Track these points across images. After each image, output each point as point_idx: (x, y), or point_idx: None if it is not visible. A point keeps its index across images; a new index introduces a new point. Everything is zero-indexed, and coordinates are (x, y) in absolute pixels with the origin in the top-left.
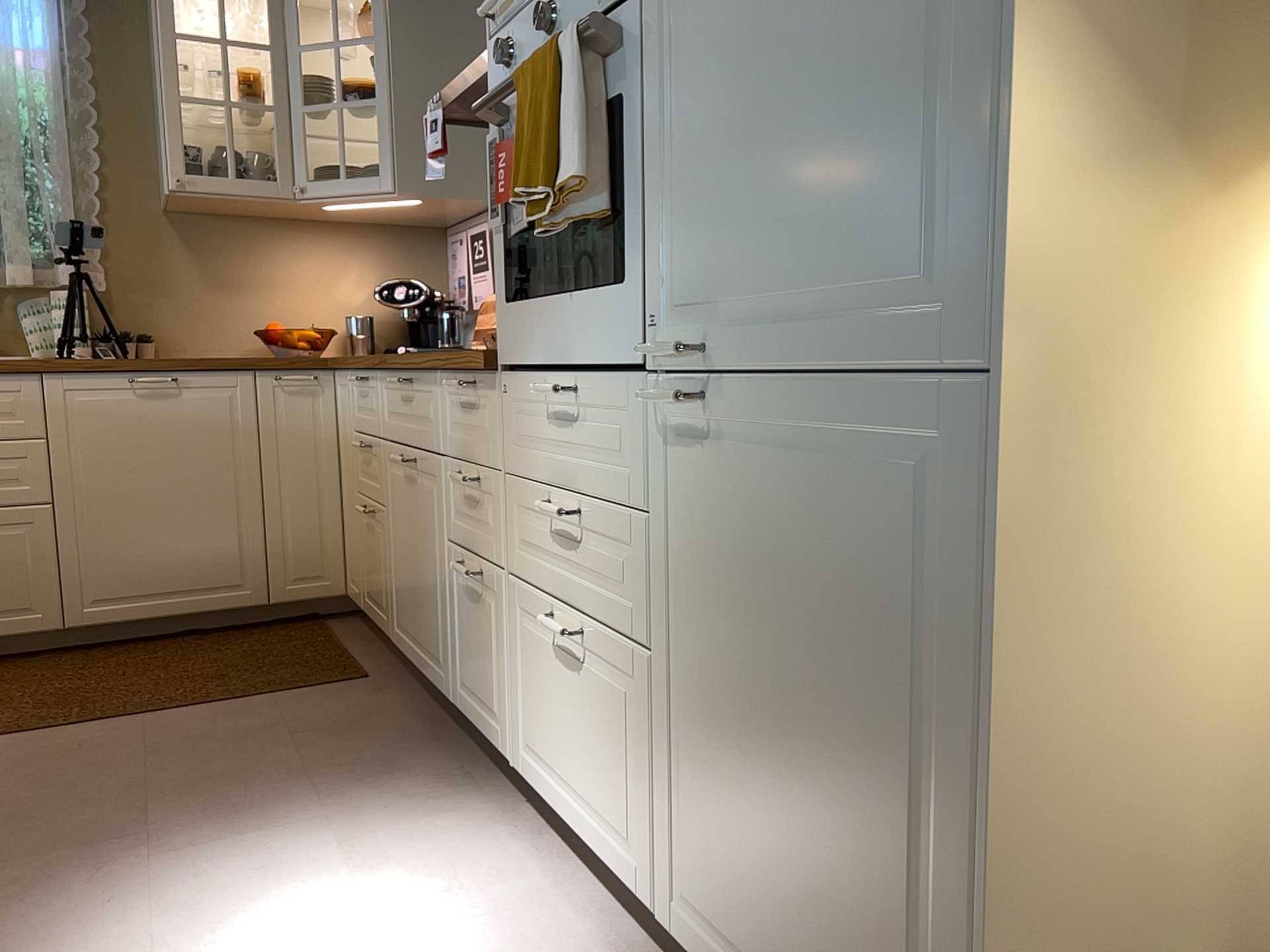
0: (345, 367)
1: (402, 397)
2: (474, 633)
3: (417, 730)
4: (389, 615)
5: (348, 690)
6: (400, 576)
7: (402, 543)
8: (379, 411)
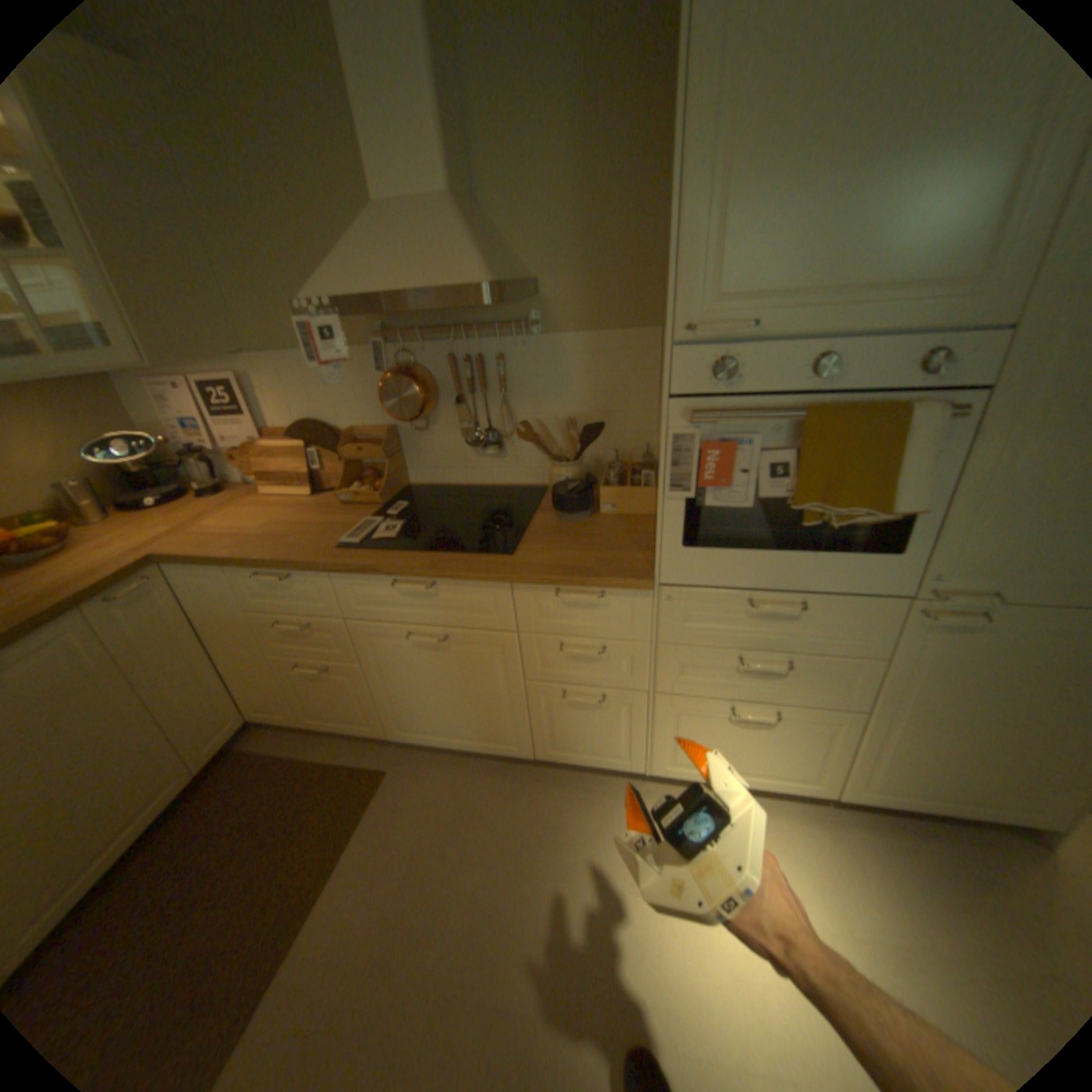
0: (222, 567)
1: (401, 593)
2: (581, 723)
3: (497, 784)
4: (378, 727)
5: (391, 792)
6: (407, 704)
7: (413, 685)
8: (332, 600)
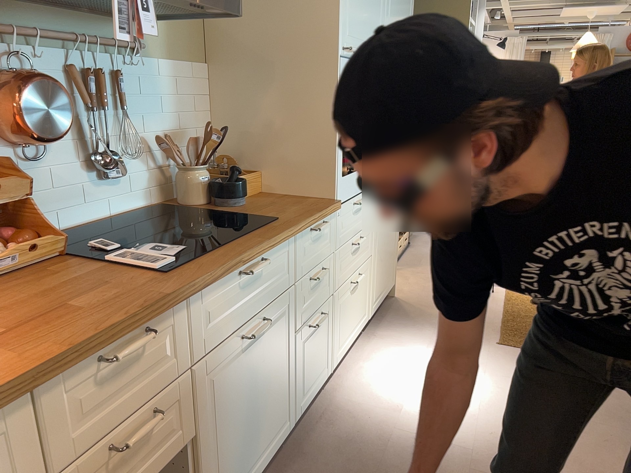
0: (51, 378)
1: (239, 288)
2: (313, 352)
3: None
4: None
5: None
6: (228, 454)
7: (235, 416)
8: (182, 344)
